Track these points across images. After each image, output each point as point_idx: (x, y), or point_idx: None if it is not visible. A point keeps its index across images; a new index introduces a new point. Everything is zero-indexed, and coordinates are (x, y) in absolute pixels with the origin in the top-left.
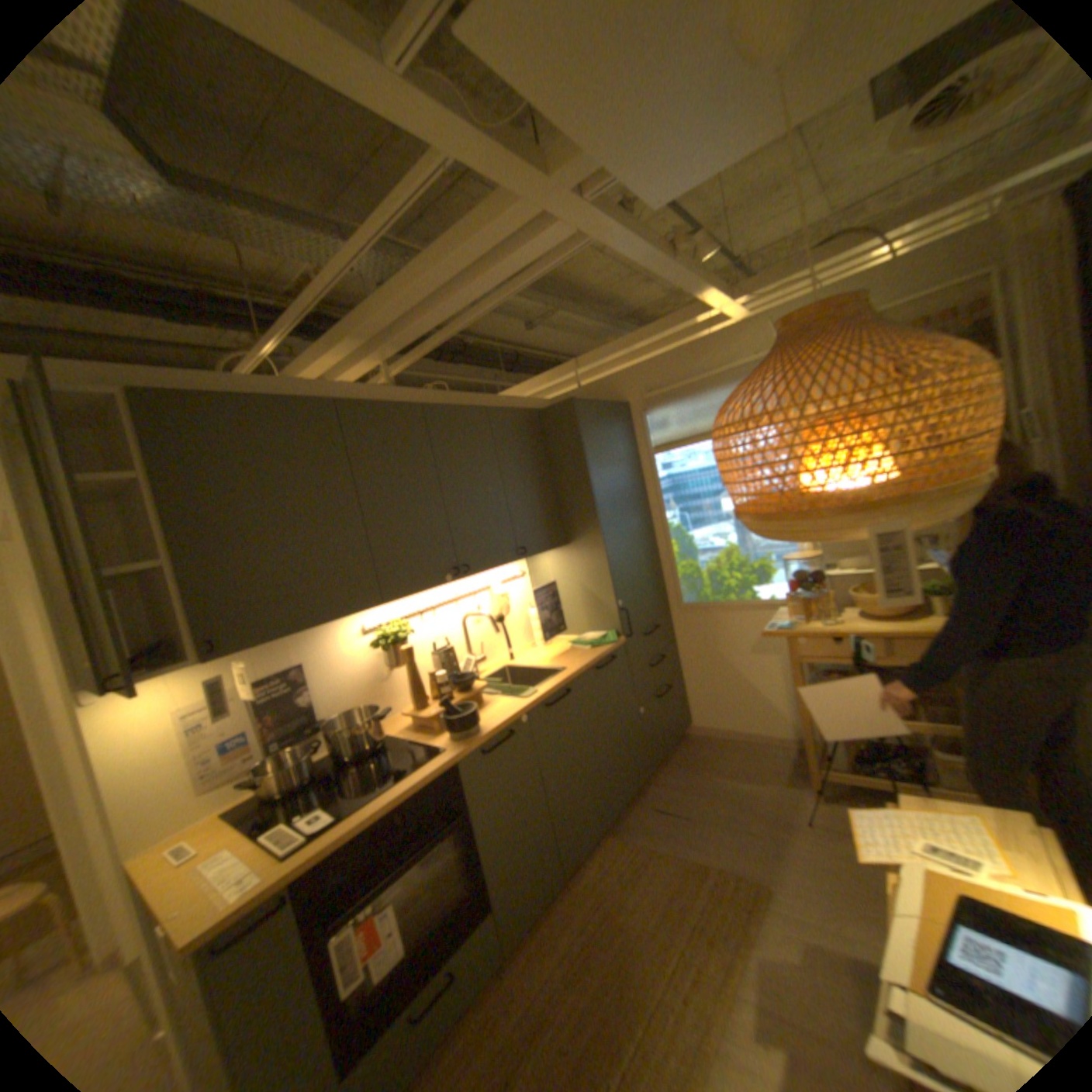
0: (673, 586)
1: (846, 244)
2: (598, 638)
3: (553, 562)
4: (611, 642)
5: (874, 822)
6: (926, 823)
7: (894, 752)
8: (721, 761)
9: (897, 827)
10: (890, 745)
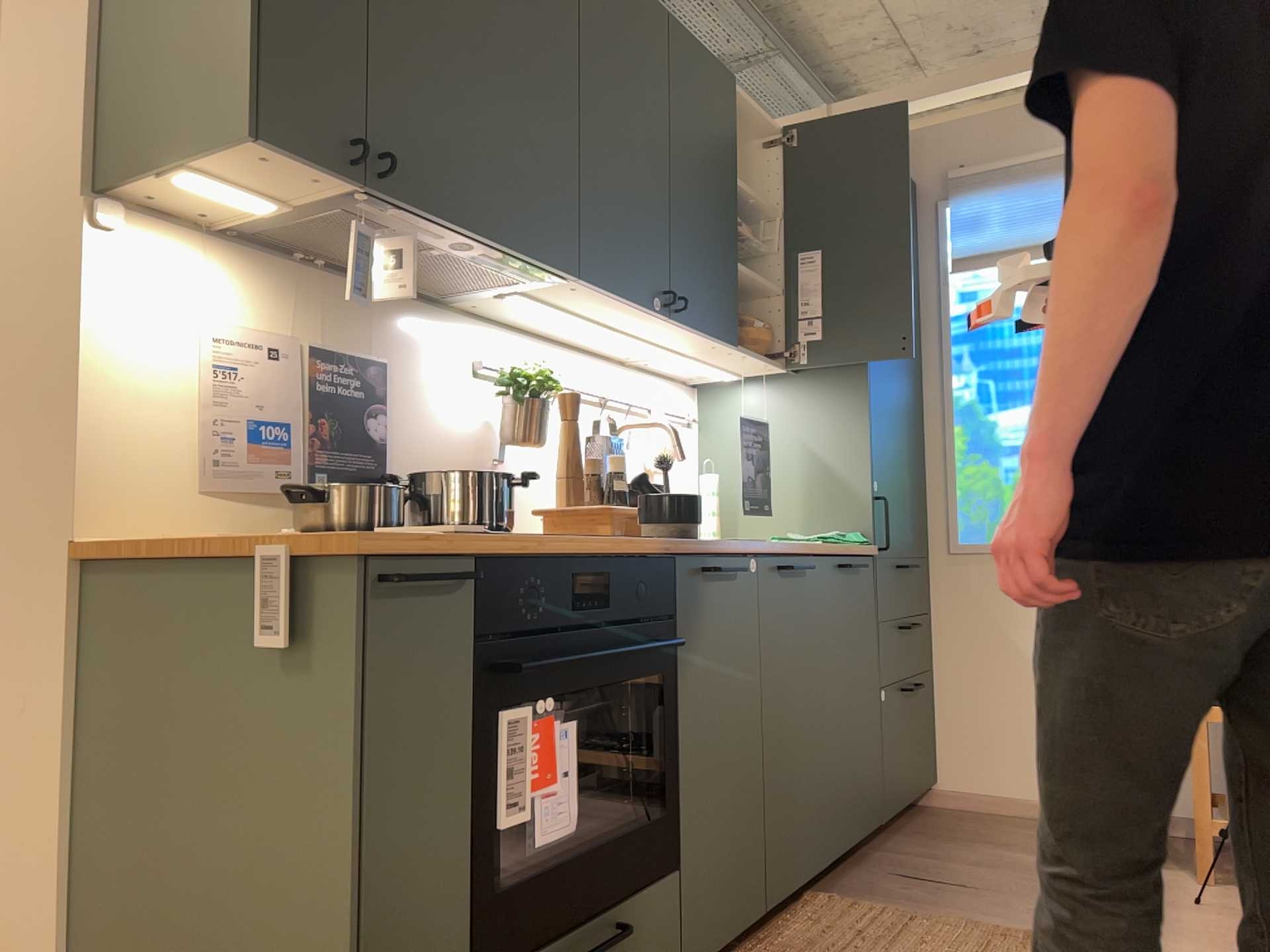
0: (943, 510)
1: None
2: (834, 534)
3: (757, 403)
4: (859, 541)
5: None
6: None
7: None
8: (1002, 833)
9: None
10: None
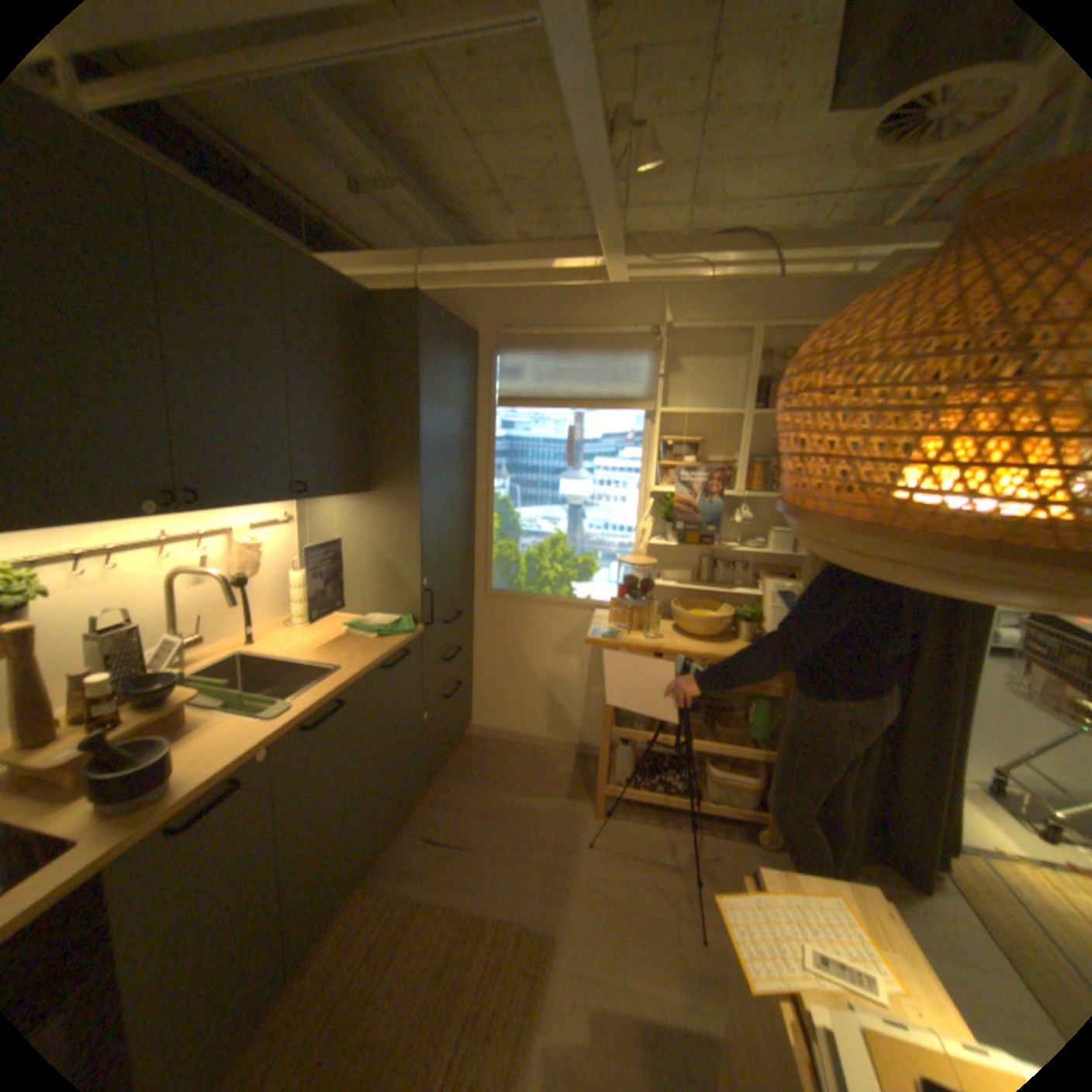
0: (484, 567)
1: (747, 245)
2: (389, 624)
3: (340, 511)
4: (406, 632)
5: (747, 916)
6: (799, 913)
7: (668, 762)
8: (499, 769)
9: (773, 924)
10: (663, 755)
